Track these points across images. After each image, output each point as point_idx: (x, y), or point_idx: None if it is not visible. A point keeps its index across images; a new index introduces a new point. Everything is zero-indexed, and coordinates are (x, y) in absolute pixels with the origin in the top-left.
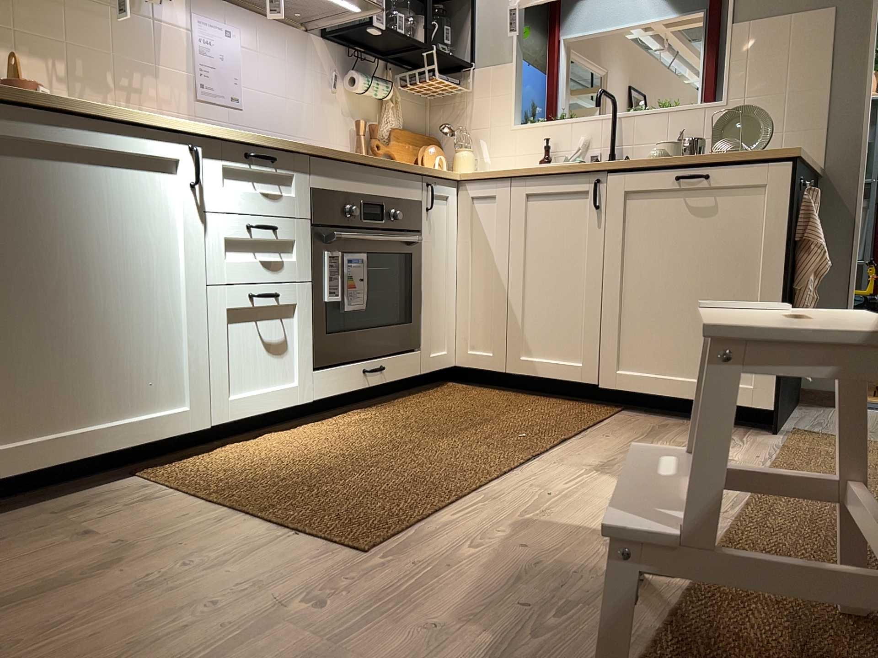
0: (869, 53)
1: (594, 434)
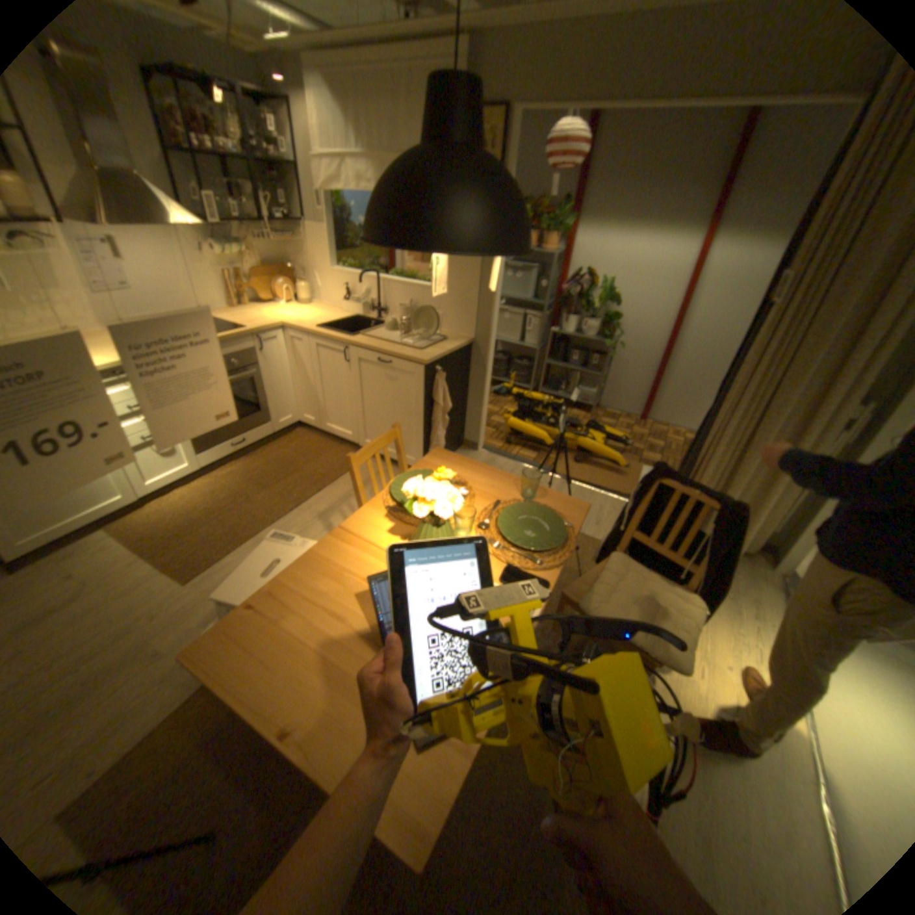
0: (497, 278)
1: (336, 484)
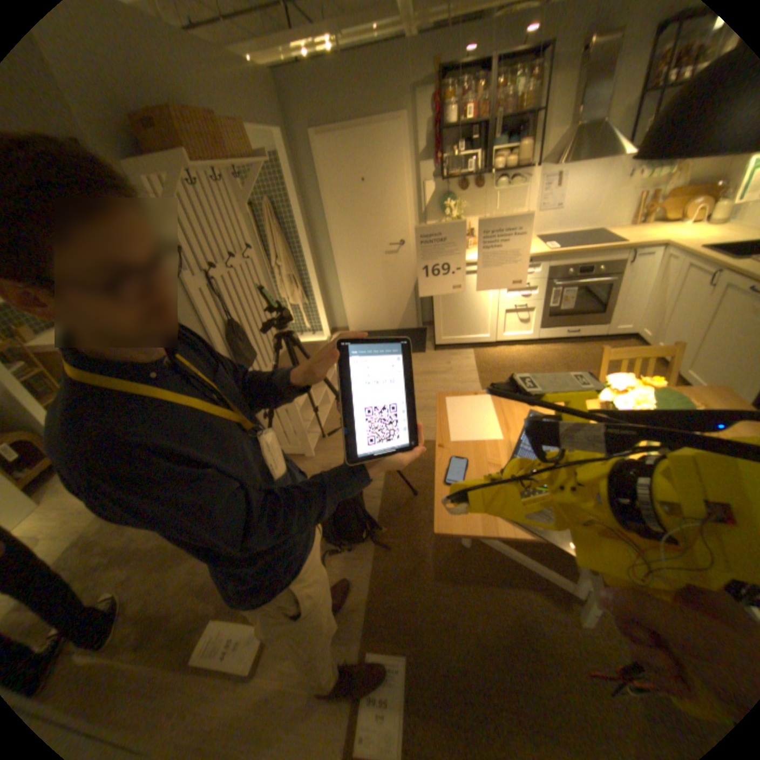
0: None
1: None
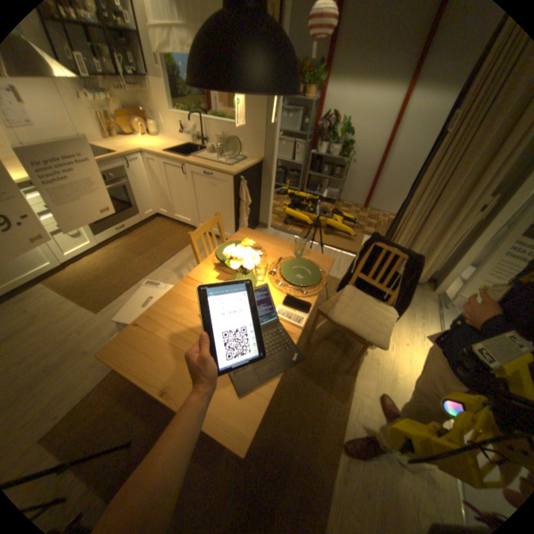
0: (277, 116)
1: (184, 251)
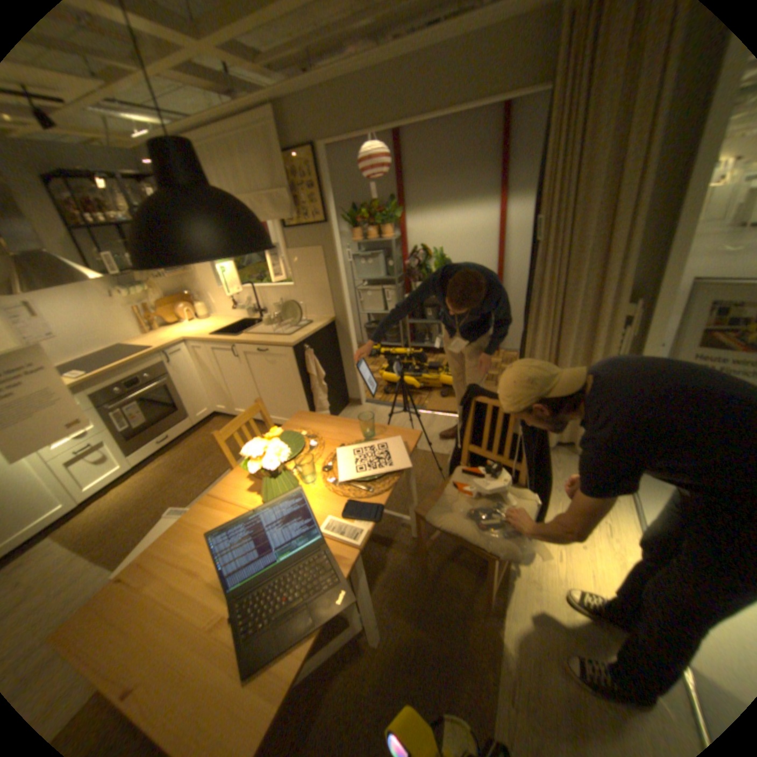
0: (338, 268)
1: None
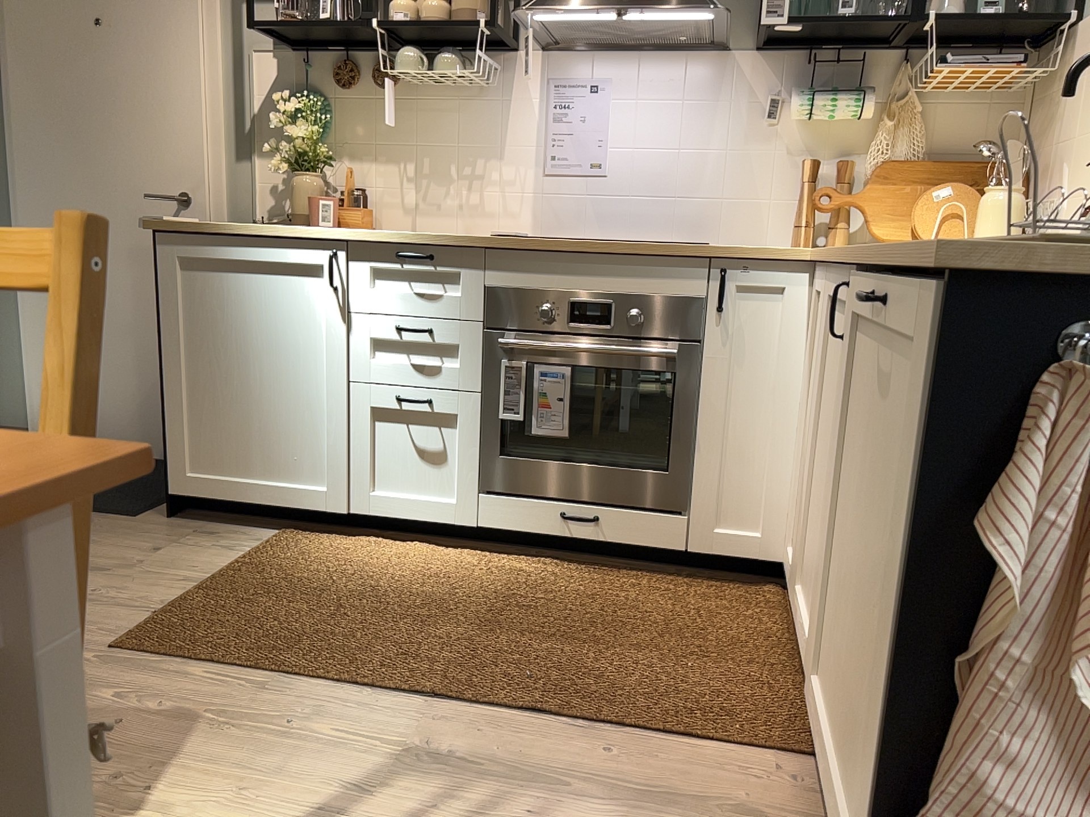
0: None
1: (593, 739)
